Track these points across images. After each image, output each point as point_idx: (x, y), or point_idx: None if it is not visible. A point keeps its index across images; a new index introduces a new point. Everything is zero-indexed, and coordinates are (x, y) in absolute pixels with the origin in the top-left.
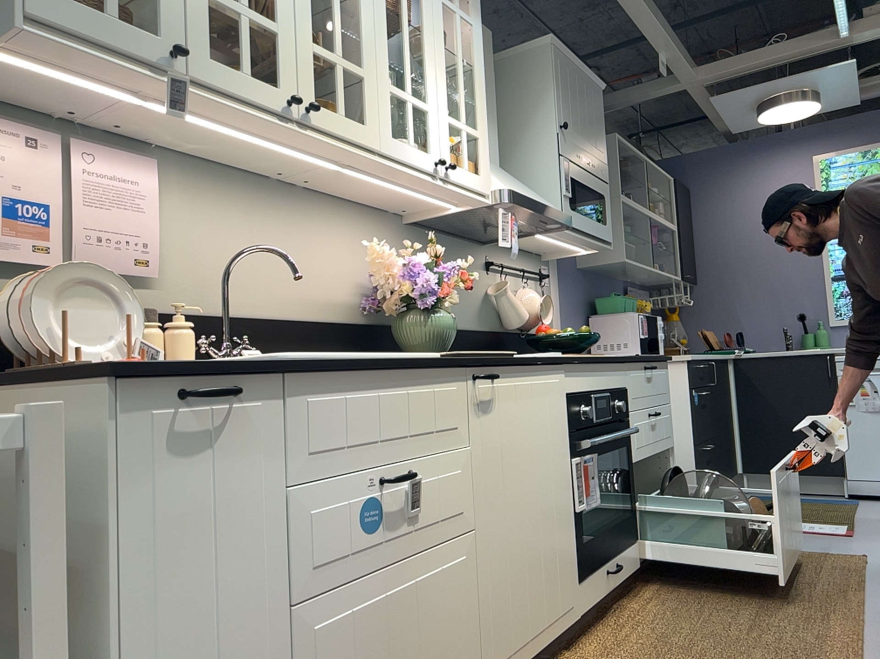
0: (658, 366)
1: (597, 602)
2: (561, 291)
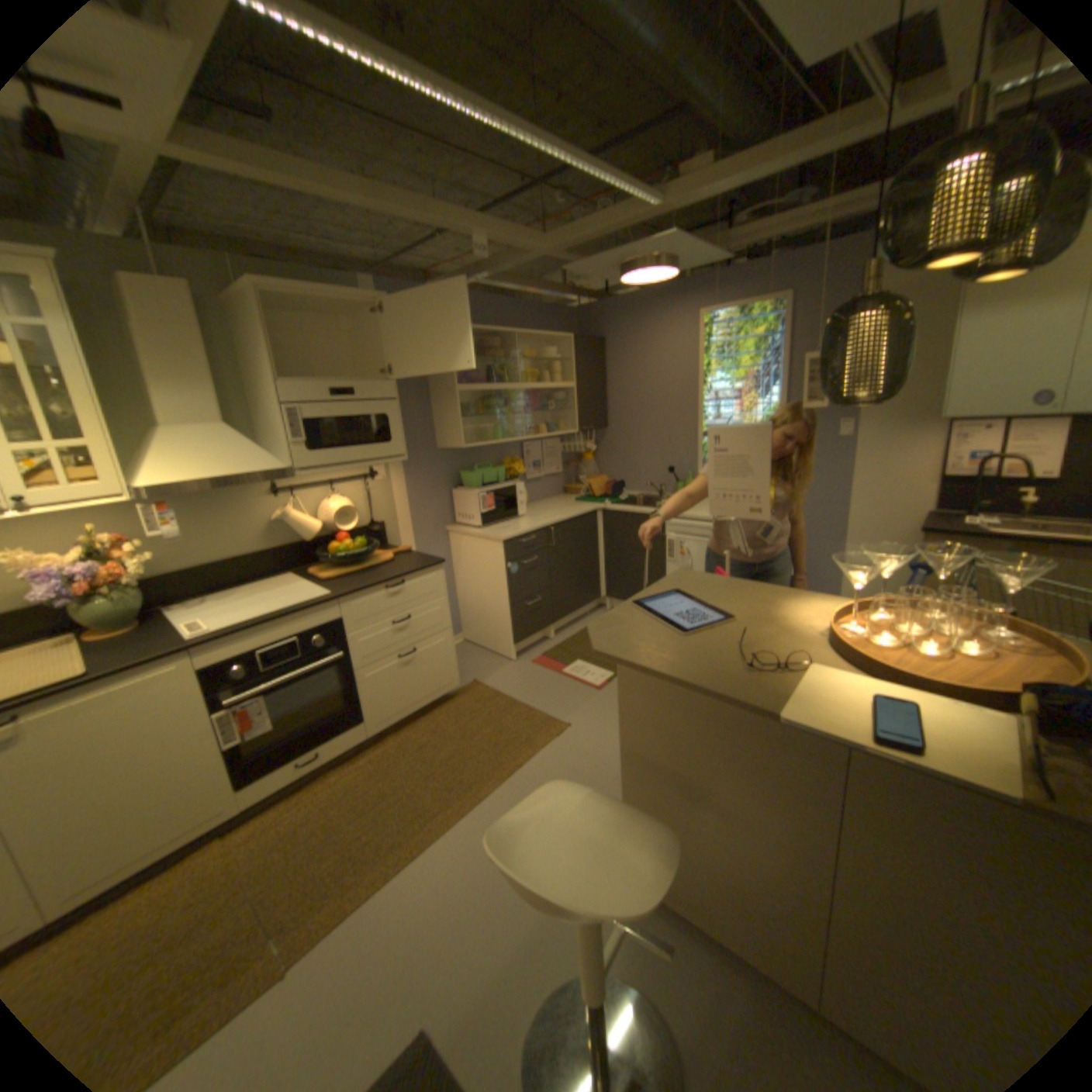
0: (415, 576)
1: (274, 792)
2: (404, 478)
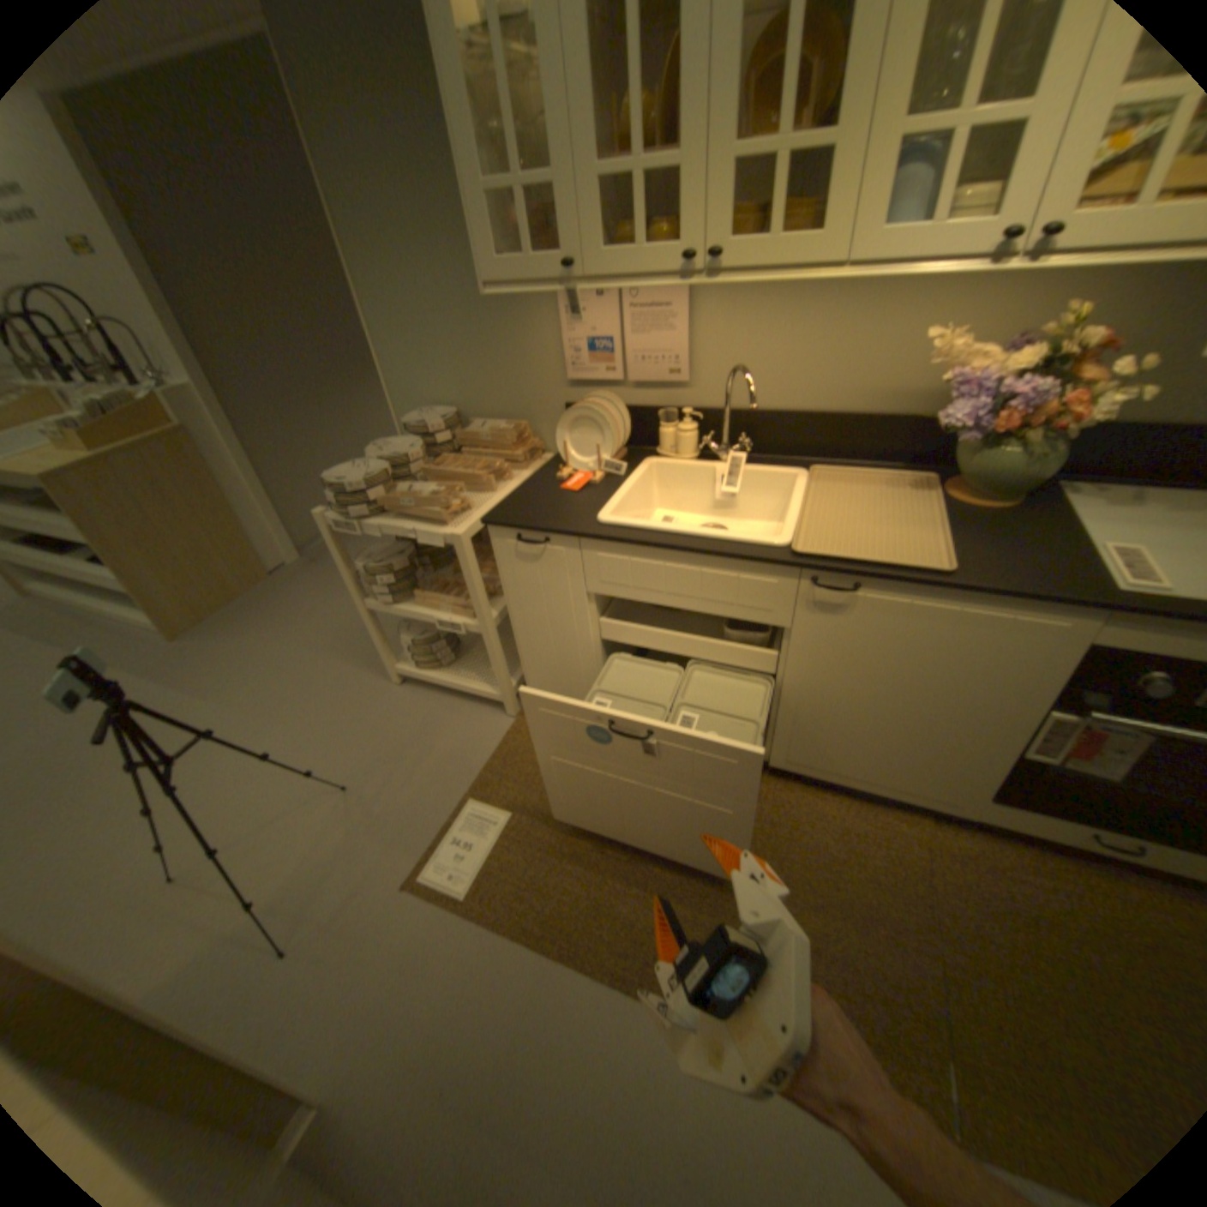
0: None
1: (1038, 837)
2: None
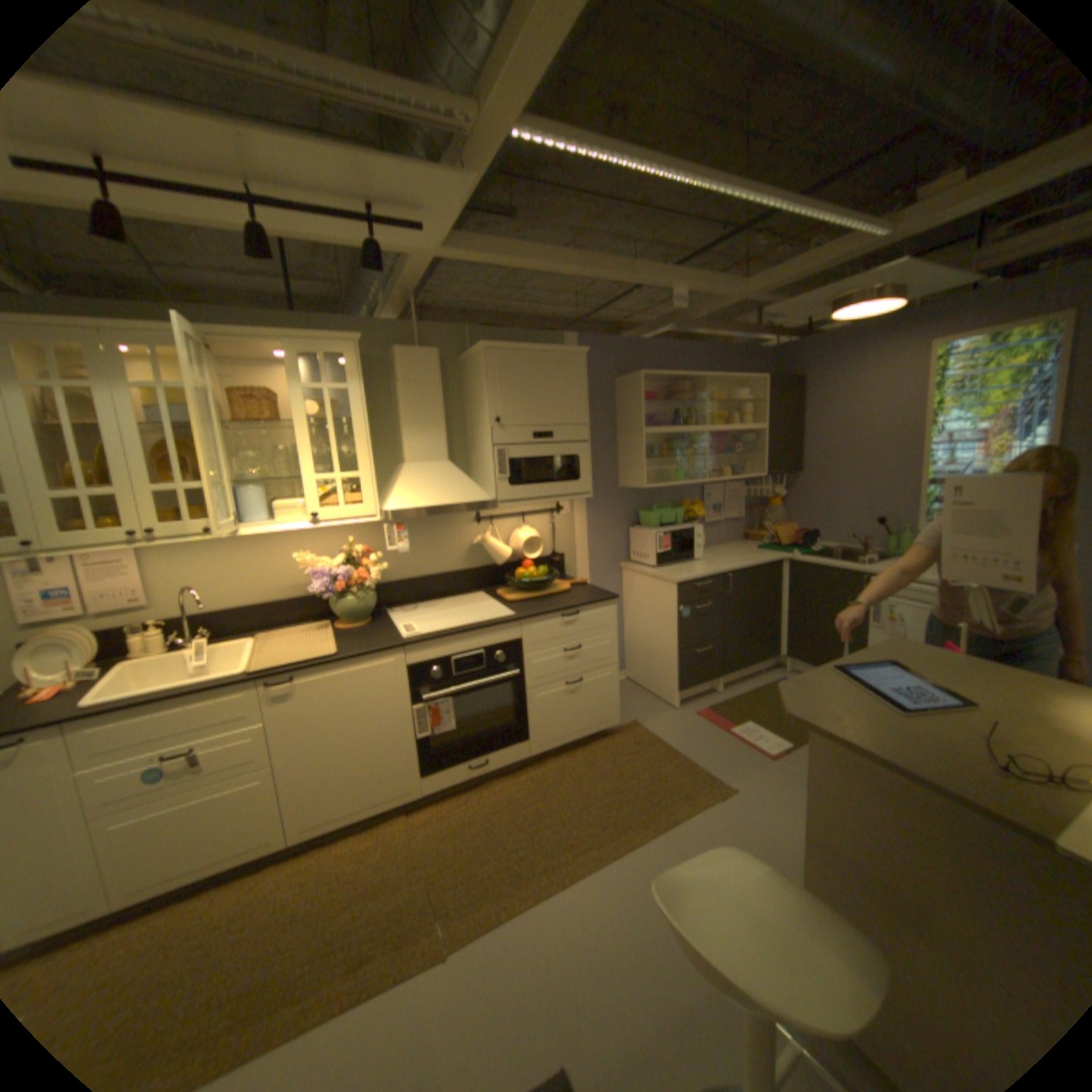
0: (589, 608)
1: (450, 786)
2: (586, 514)
